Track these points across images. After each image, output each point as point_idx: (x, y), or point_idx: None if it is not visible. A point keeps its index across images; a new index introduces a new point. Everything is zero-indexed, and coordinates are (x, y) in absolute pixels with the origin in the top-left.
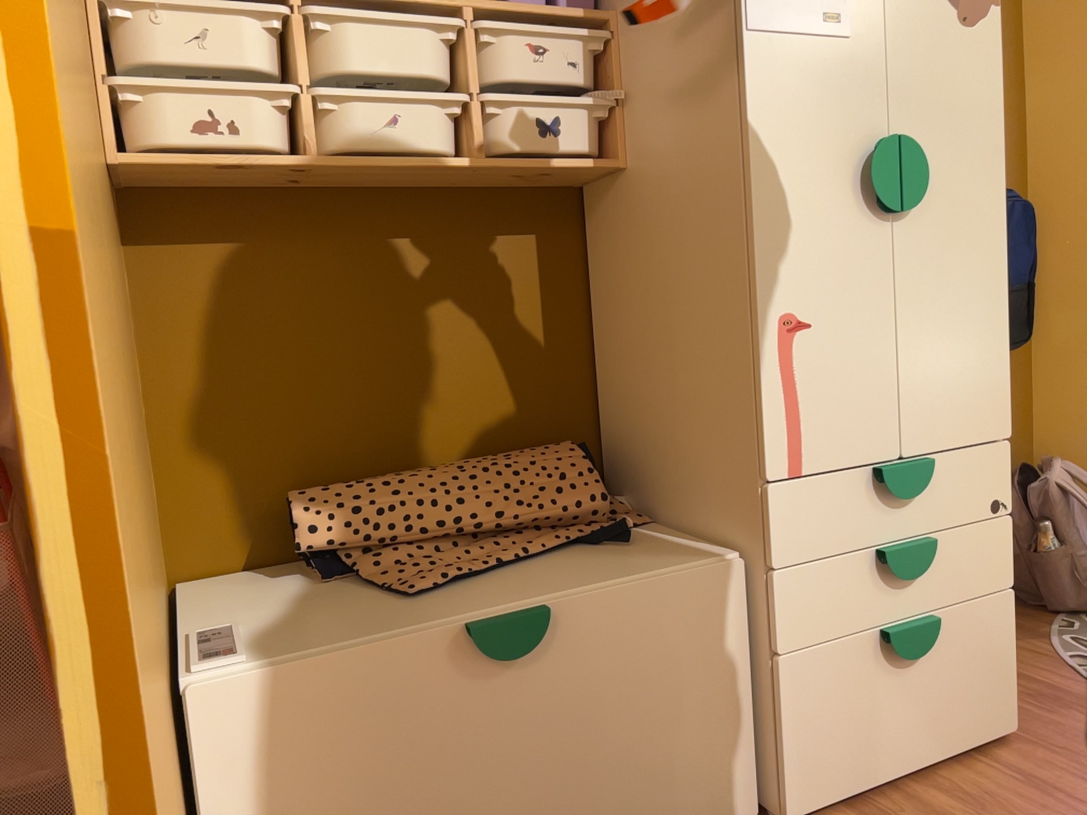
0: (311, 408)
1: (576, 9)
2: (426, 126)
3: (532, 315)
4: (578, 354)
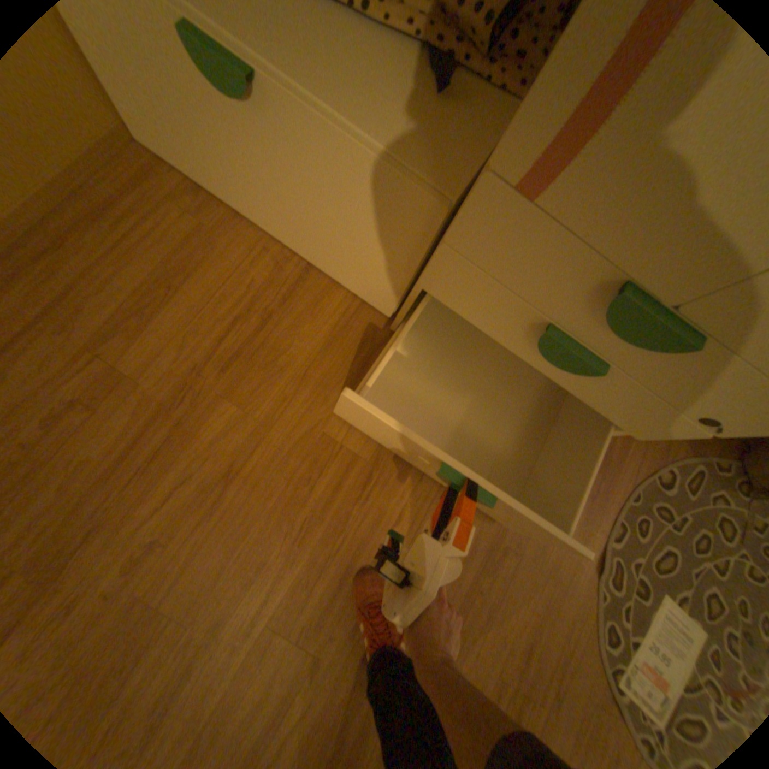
0: None
1: None
2: None
3: None
4: None
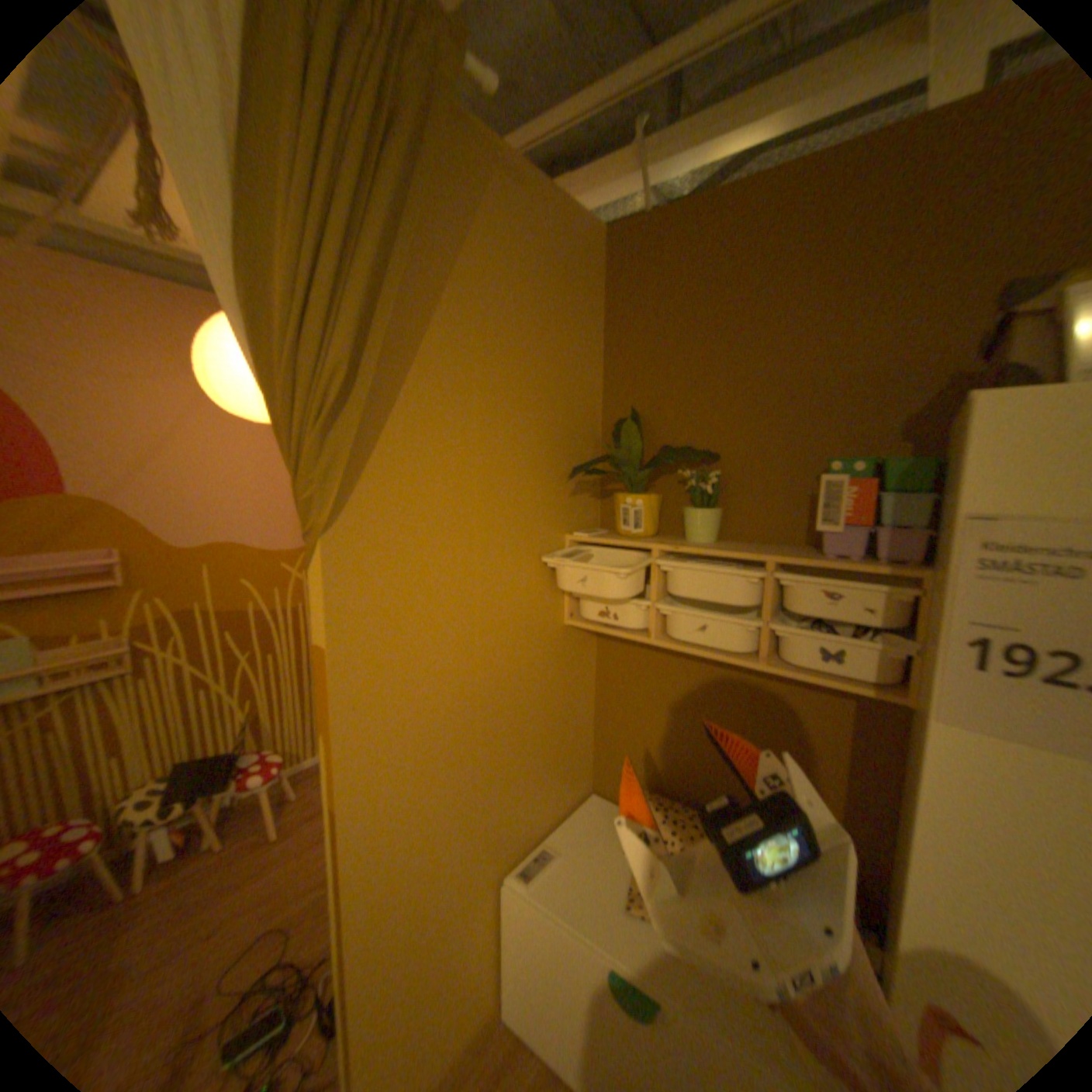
0: (667, 746)
1: (884, 565)
2: (725, 635)
3: (839, 760)
4: (881, 808)
